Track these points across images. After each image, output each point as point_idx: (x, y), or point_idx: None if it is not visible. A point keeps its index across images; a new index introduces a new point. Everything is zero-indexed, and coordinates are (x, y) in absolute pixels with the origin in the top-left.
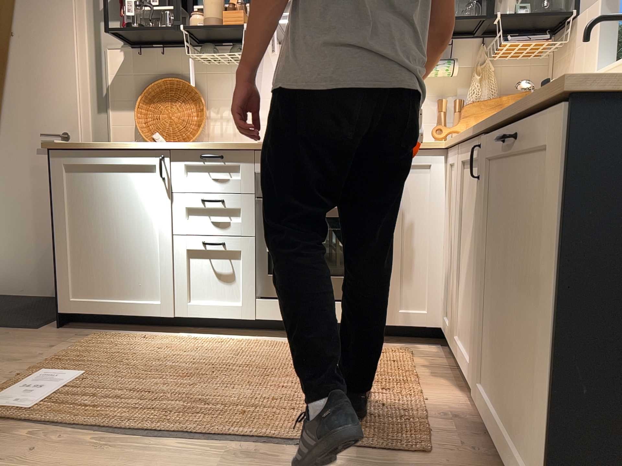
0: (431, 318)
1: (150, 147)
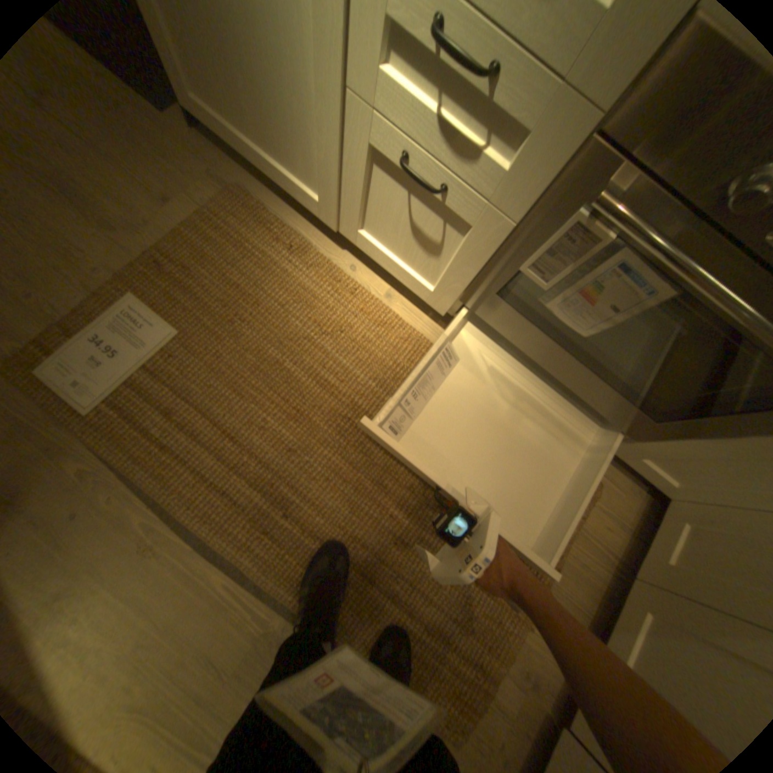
0: (674, 490)
1: None
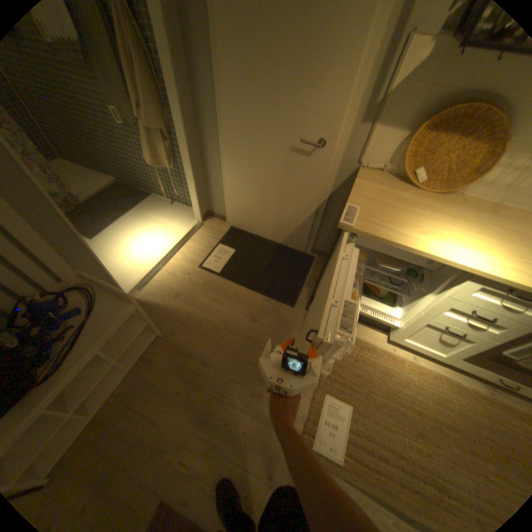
0: None
1: (459, 267)
